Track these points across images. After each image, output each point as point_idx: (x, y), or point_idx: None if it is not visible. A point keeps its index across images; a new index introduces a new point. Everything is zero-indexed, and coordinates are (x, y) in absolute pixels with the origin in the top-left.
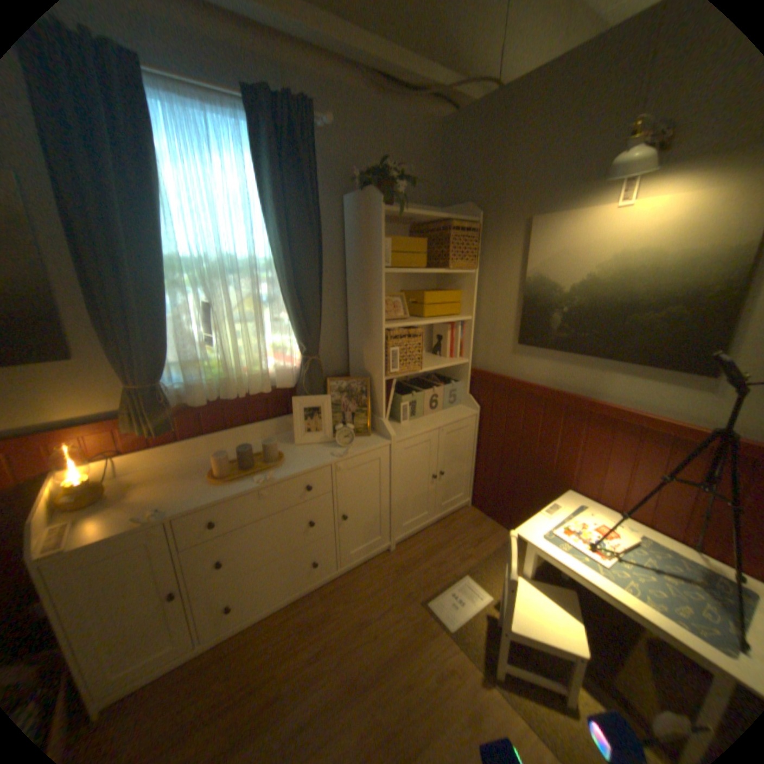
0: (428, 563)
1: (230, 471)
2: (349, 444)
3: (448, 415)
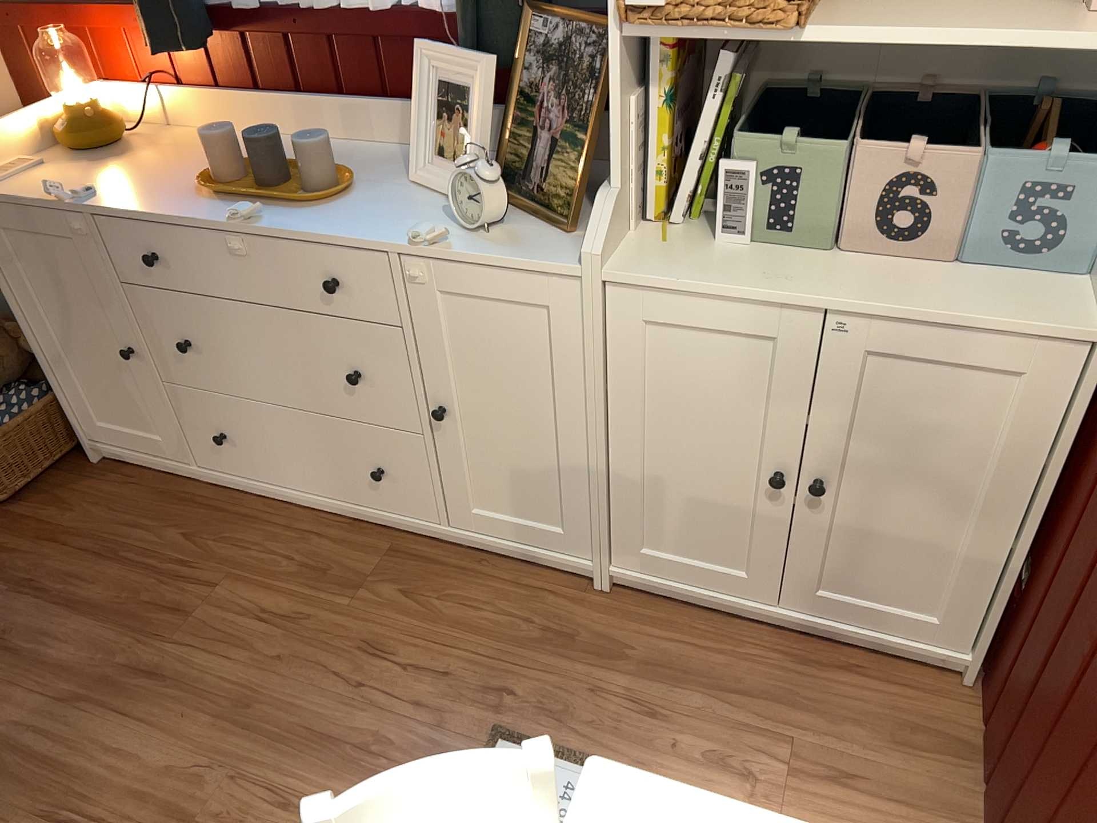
0: (632, 674)
1: (250, 182)
2: (479, 229)
3: (938, 288)
